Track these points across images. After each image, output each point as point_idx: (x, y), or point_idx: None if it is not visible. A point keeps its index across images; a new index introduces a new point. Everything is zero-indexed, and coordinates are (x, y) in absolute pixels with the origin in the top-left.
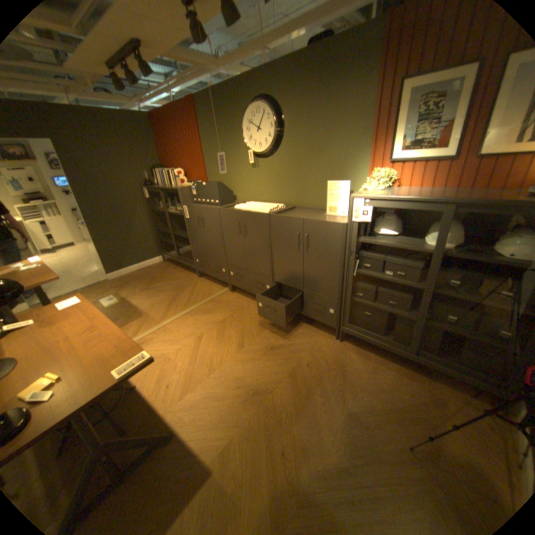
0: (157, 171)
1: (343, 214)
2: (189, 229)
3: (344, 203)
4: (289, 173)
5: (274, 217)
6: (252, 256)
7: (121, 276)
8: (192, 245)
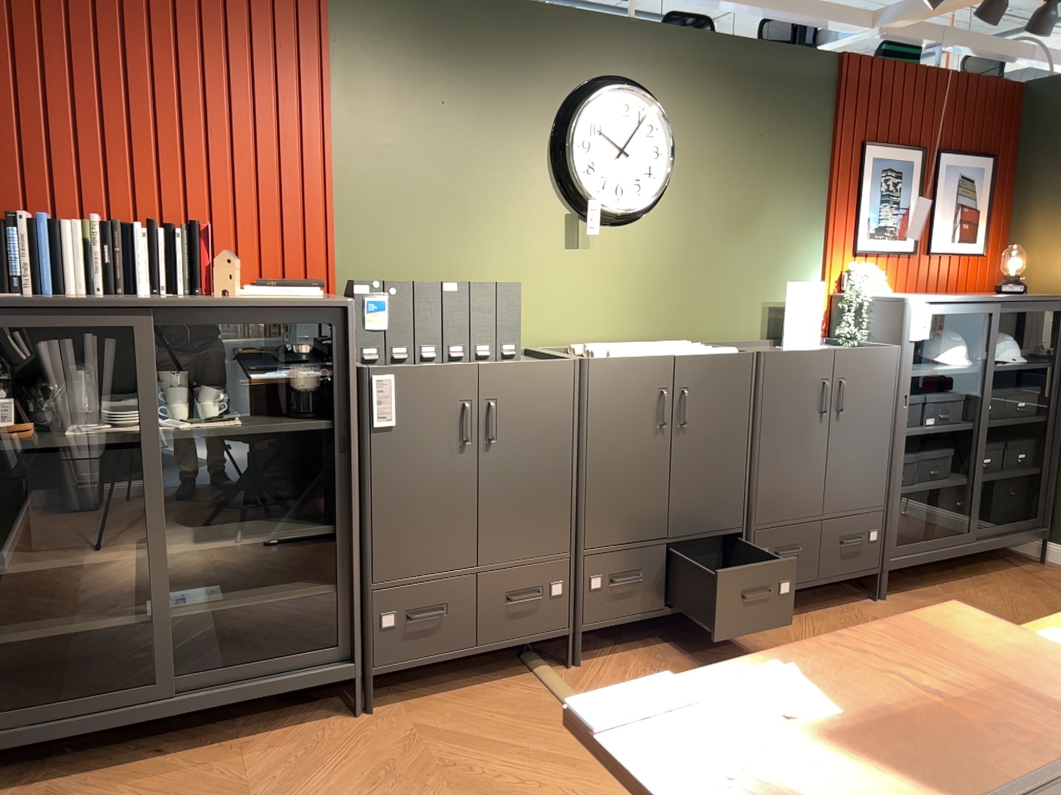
0: None
1: (814, 344)
2: (370, 480)
3: (815, 323)
4: (679, 266)
5: (774, 356)
6: (694, 485)
7: None
8: (371, 554)
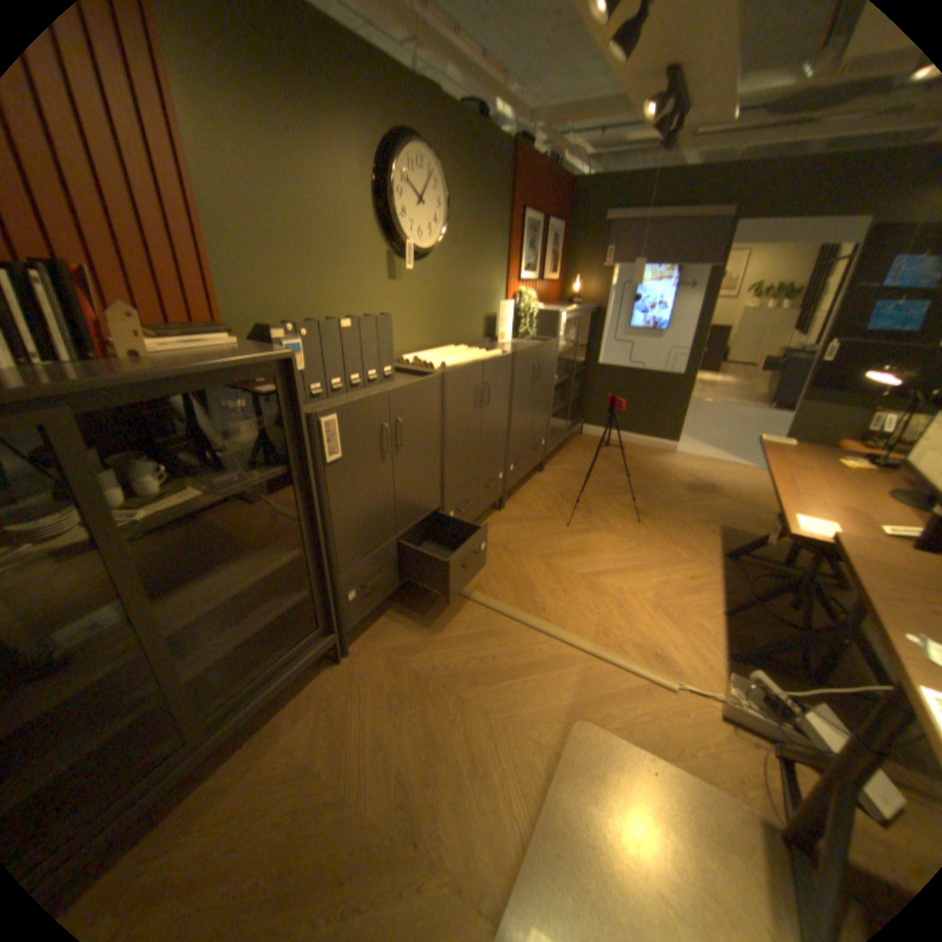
0: None
1: (509, 340)
2: (330, 504)
3: (509, 327)
4: (447, 293)
5: (519, 354)
6: (489, 441)
7: None
8: (337, 557)
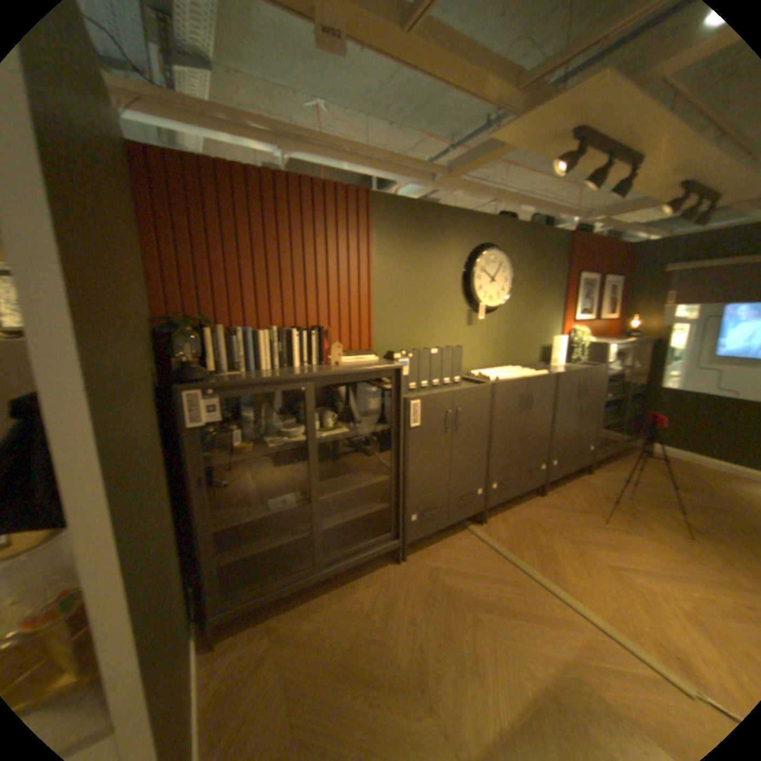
0: (221, 331)
1: (561, 363)
2: (408, 452)
3: (562, 354)
4: (509, 331)
5: (562, 374)
6: (531, 436)
7: None
8: (407, 488)
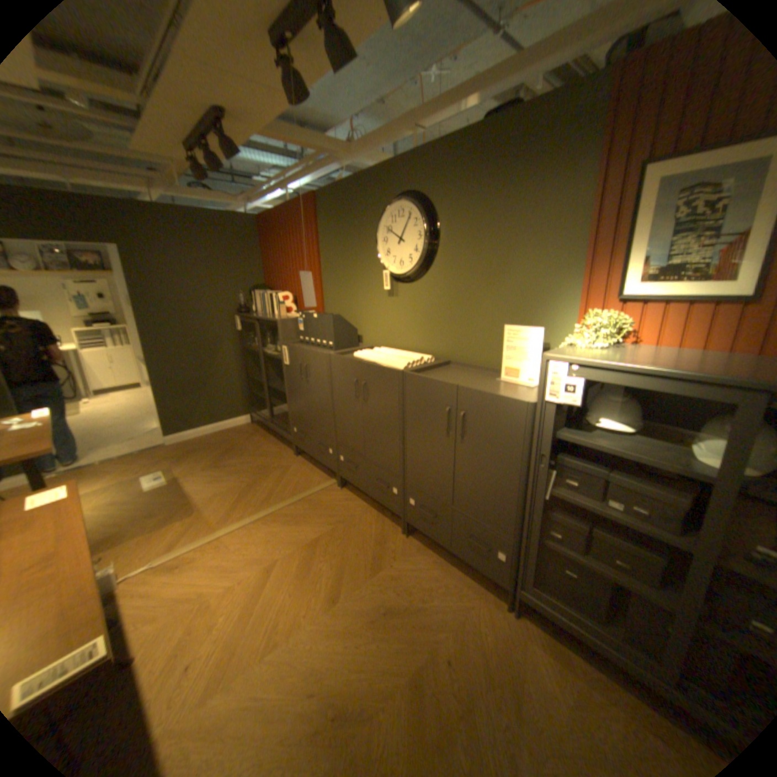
0: (257, 293)
1: (530, 382)
2: (287, 381)
3: (532, 364)
4: (444, 308)
5: (410, 377)
6: (374, 436)
7: (185, 441)
8: (290, 405)
